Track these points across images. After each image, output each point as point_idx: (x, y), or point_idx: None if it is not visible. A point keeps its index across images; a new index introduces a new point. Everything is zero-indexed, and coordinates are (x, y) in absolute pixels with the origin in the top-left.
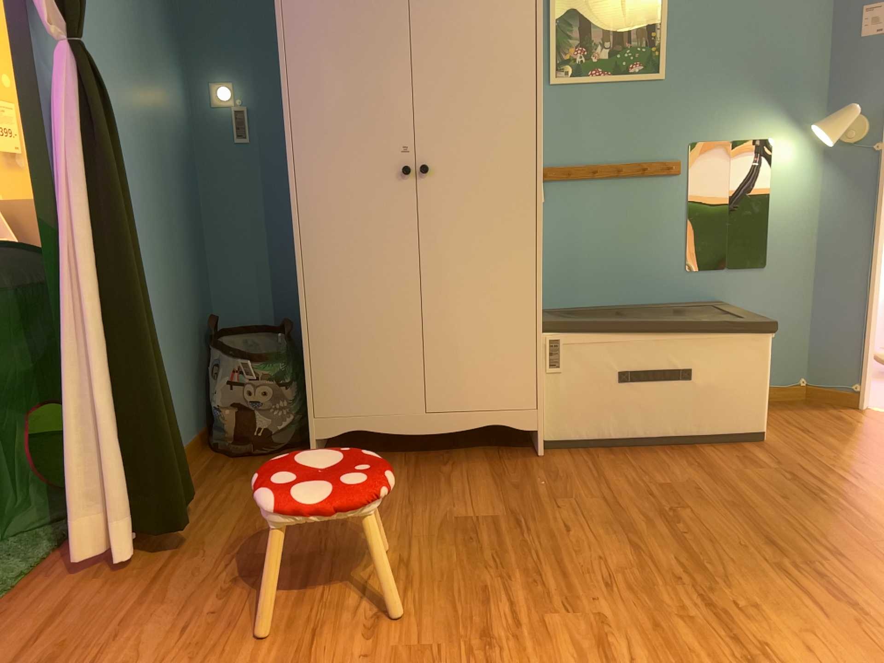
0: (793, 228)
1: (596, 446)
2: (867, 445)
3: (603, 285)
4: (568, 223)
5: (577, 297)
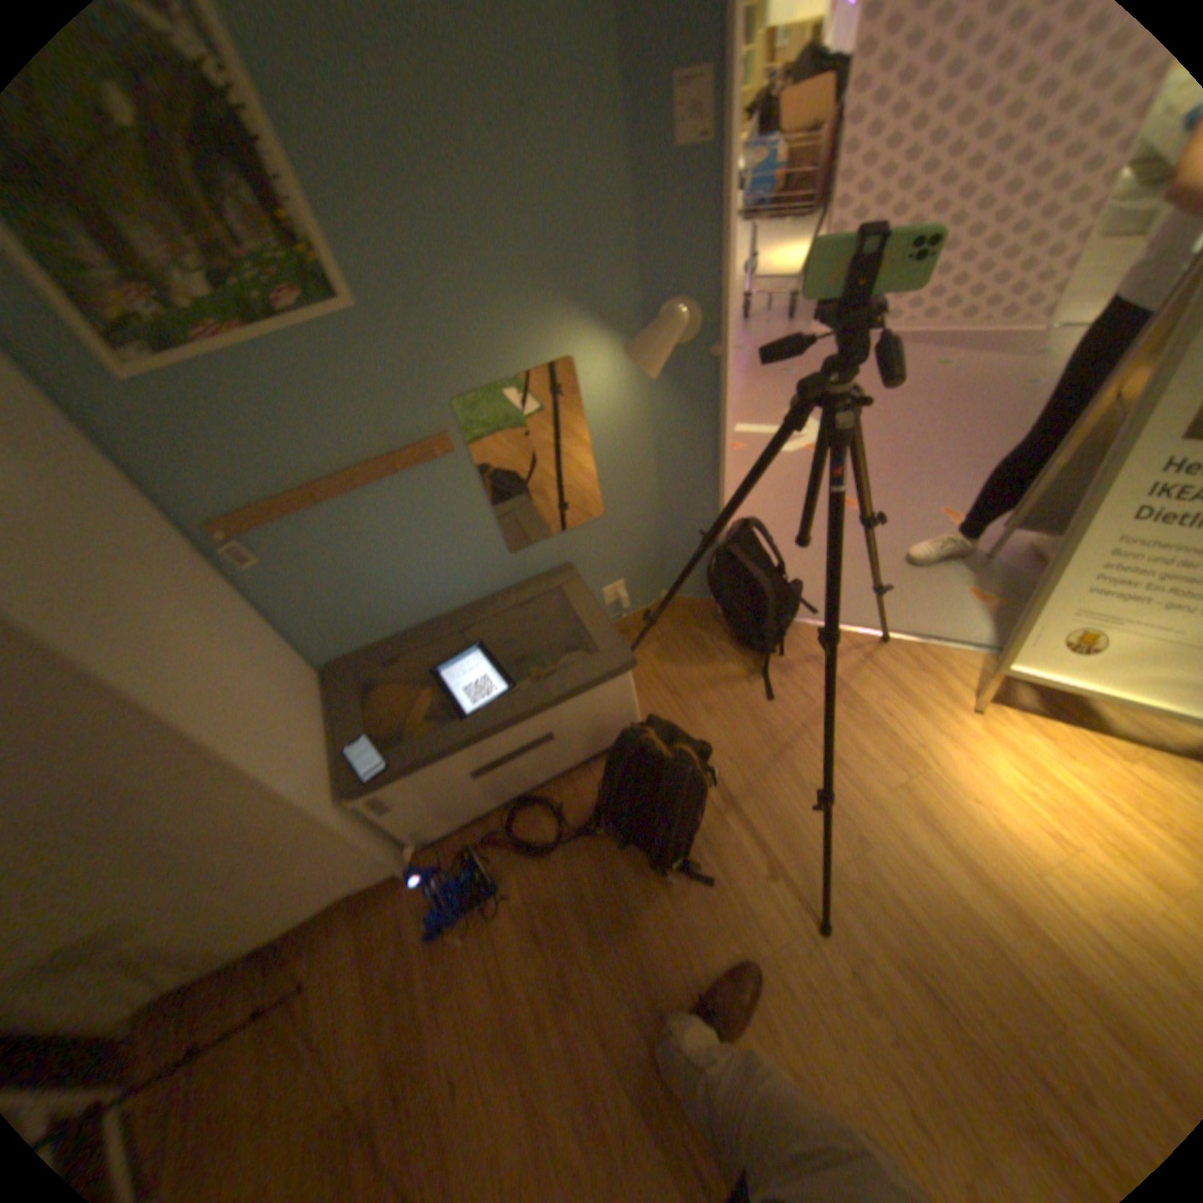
0: (626, 460)
1: (473, 827)
2: (732, 703)
3: (414, 607)
4: (322, 566)
5: (388, 632)
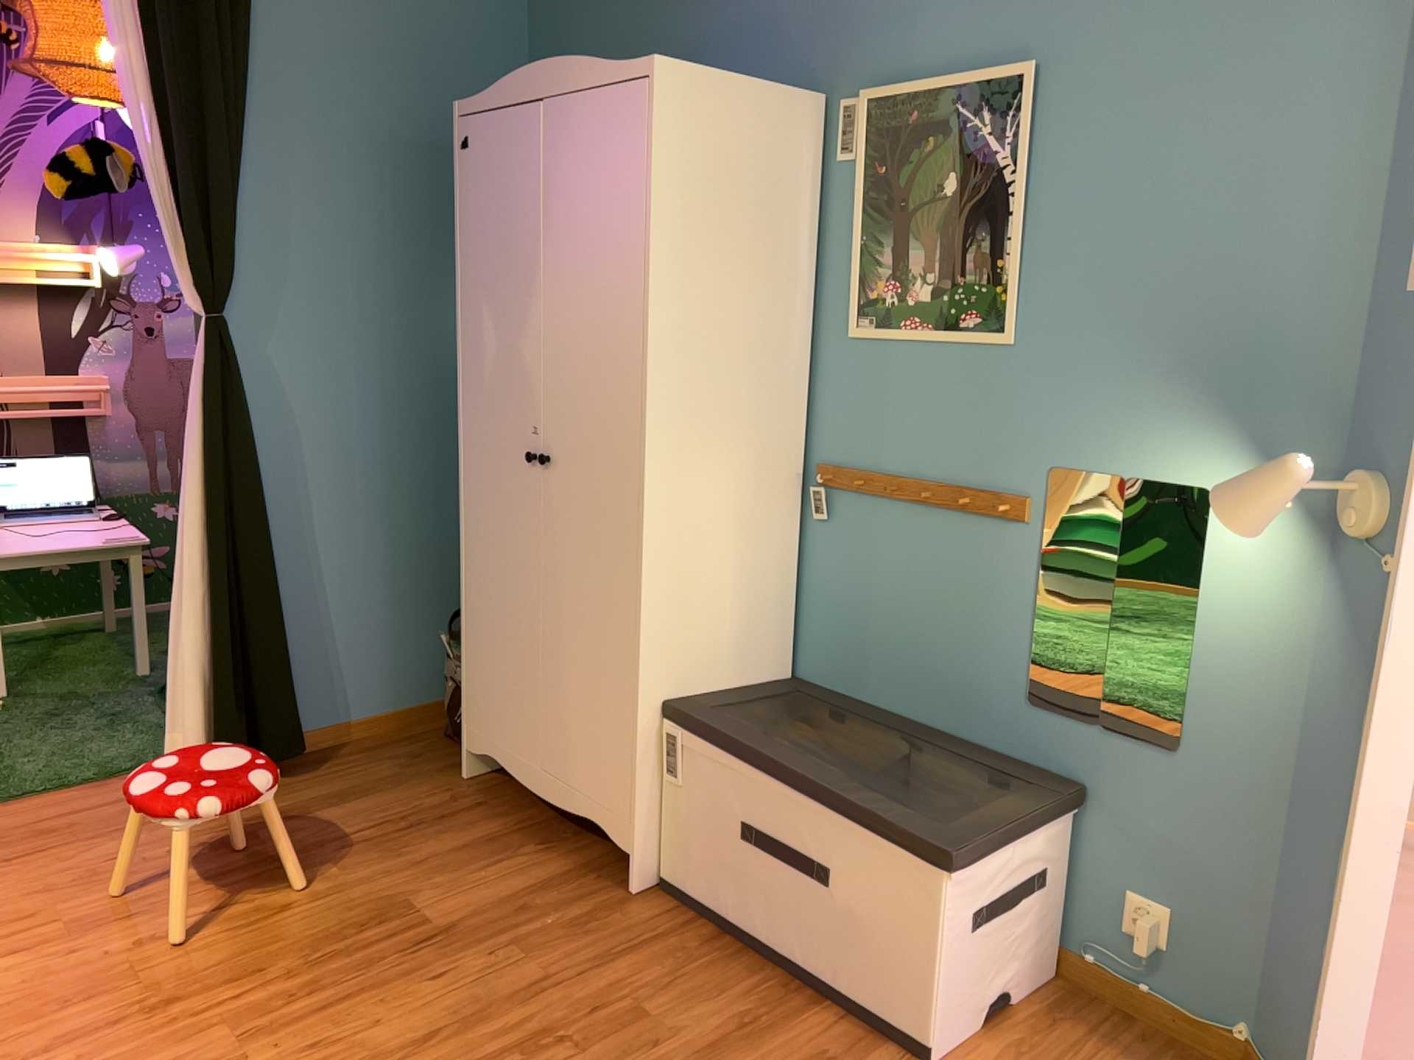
0: (1243, 686)
1: (708, 923)
2: None
3: (900, 678)
4: (860, 562)
5: (863, 685)
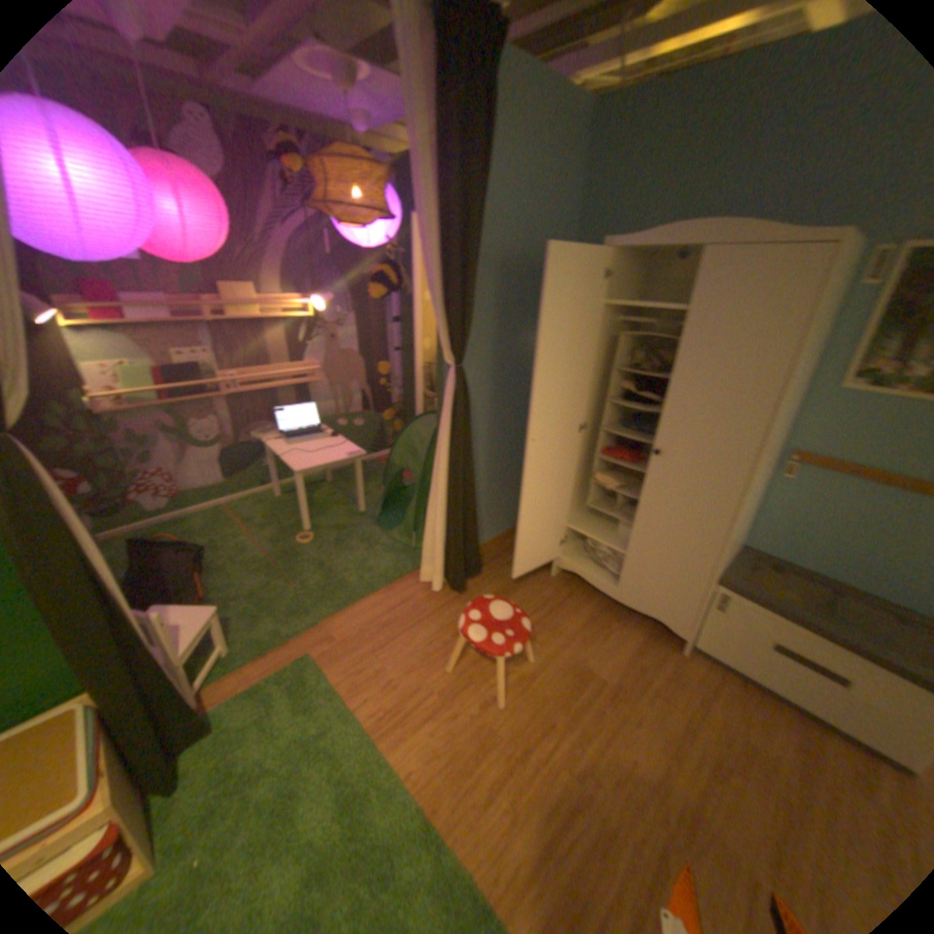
0: None
1: (739, 678)
2: None
3: (831, 560)
4: (815, 502)
5: (800, 558)
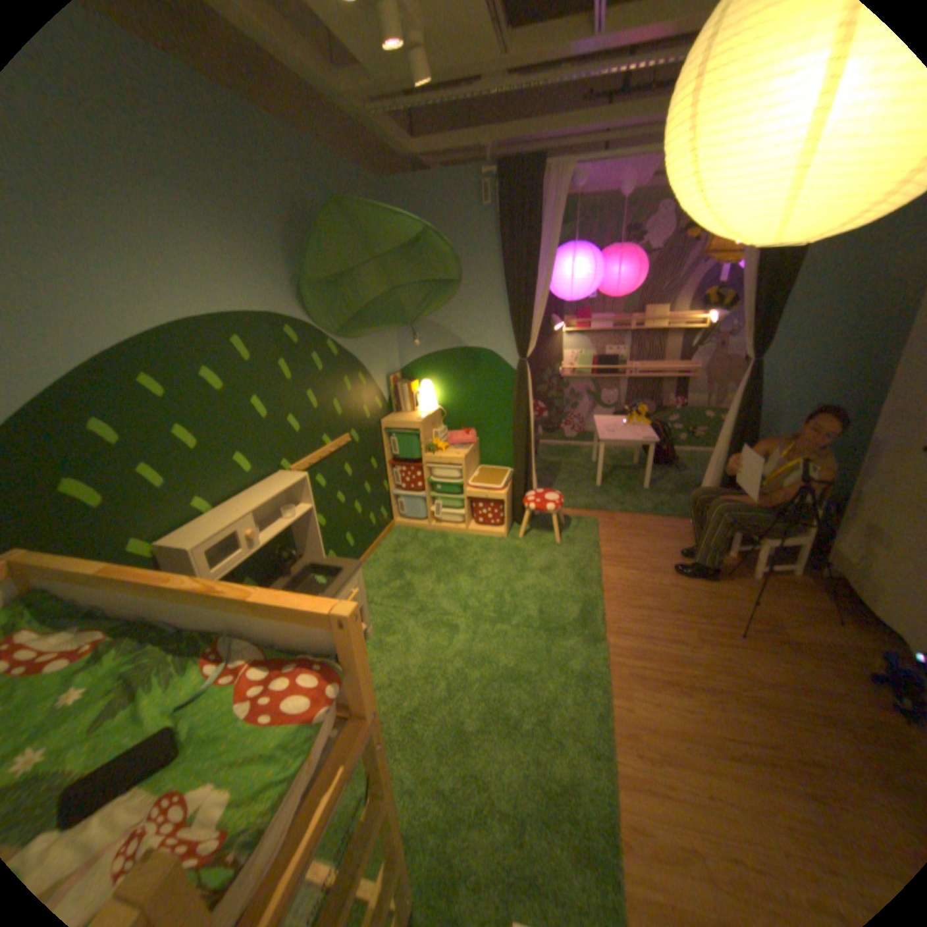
0: None
1: None
2: None
3: None
4: None
5: None
